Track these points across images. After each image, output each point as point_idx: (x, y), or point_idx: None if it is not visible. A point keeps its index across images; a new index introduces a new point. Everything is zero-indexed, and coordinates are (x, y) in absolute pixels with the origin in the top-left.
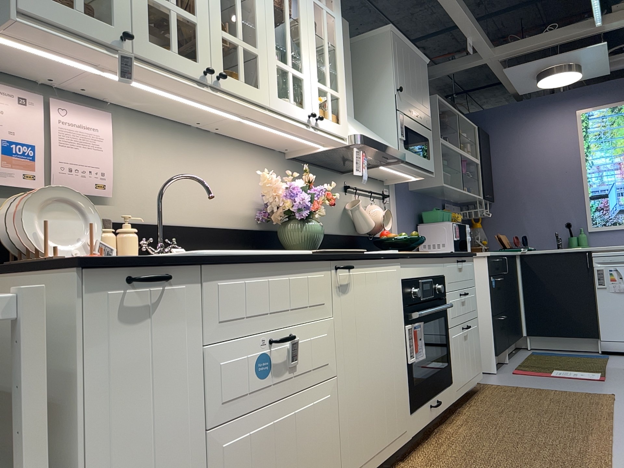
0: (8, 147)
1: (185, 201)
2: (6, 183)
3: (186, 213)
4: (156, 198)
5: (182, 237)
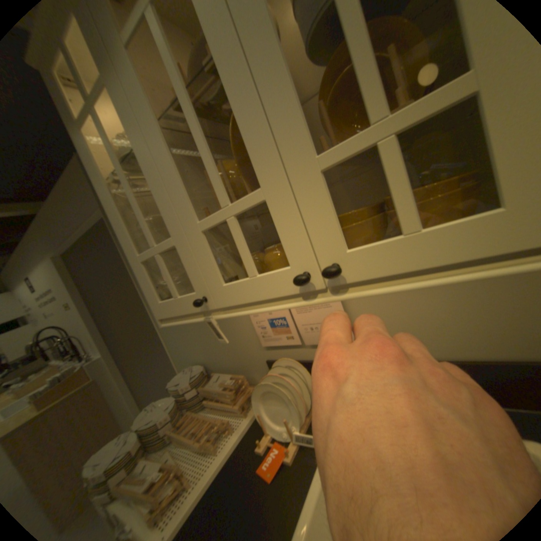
0: (273, 323)
1: (476, 330)
2: (282, 342)
3: (480, 345)
4: (418, 332)
5: (473, 378)
